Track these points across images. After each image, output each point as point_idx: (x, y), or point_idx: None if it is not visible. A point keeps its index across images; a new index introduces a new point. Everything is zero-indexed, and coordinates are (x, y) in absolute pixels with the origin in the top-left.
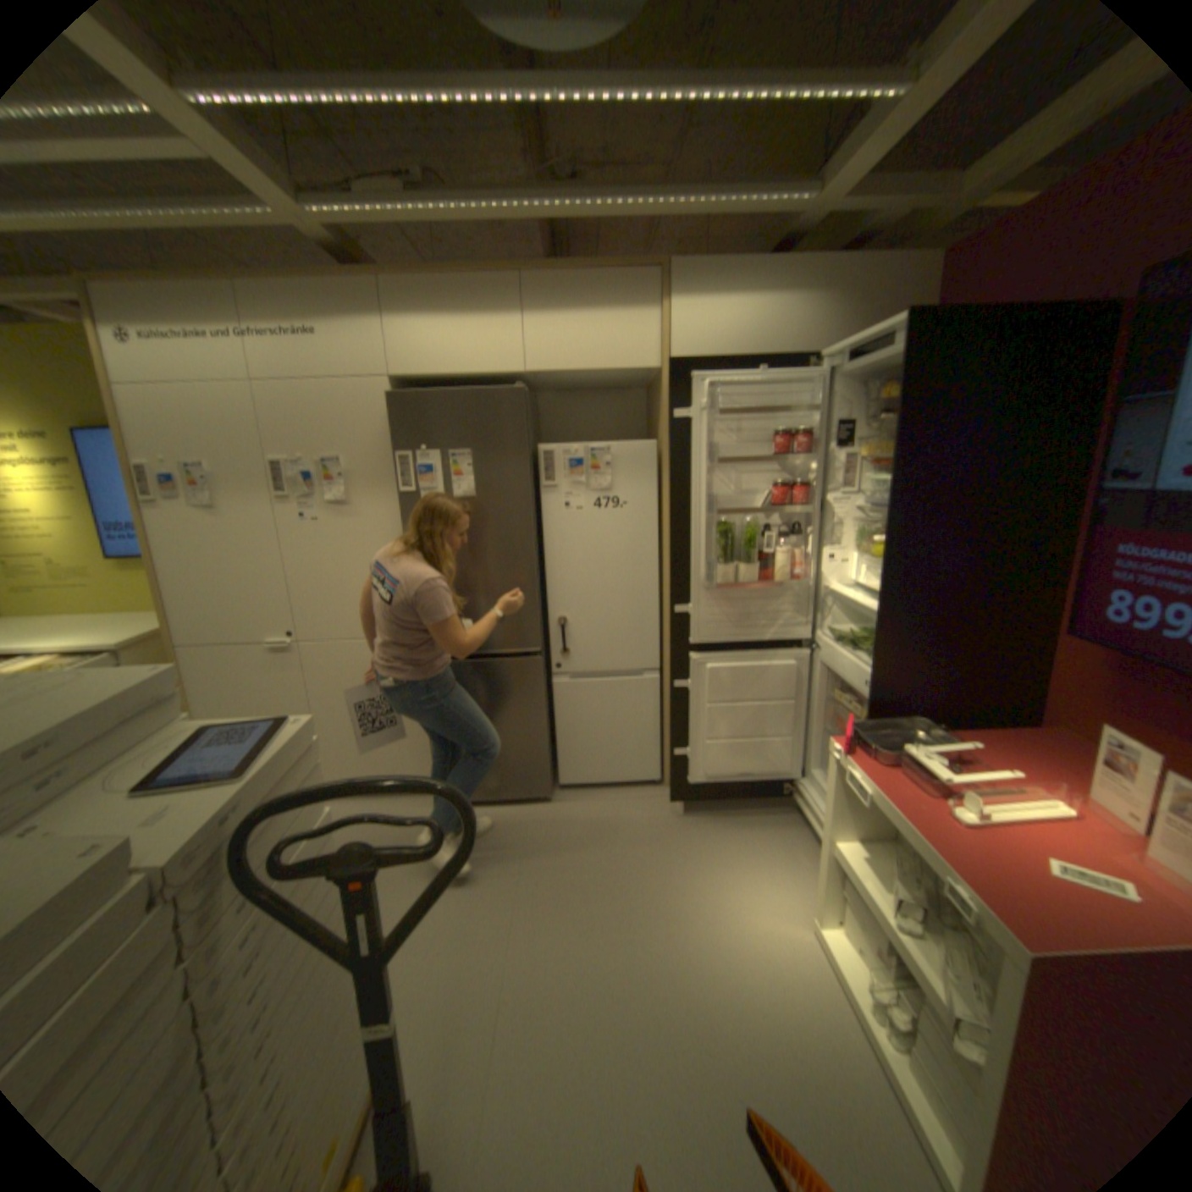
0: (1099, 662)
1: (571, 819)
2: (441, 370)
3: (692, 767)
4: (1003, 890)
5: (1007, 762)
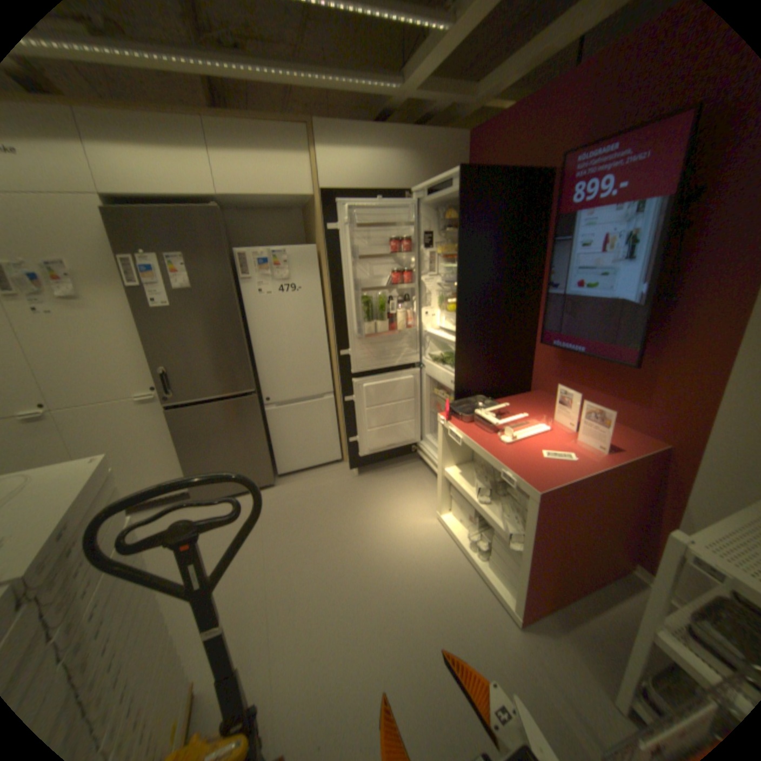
0: (553, 355)
1: (290, 493)
2: (146, 190)
3: (360, 446)
4: (525, 468)
5: (519, 410)
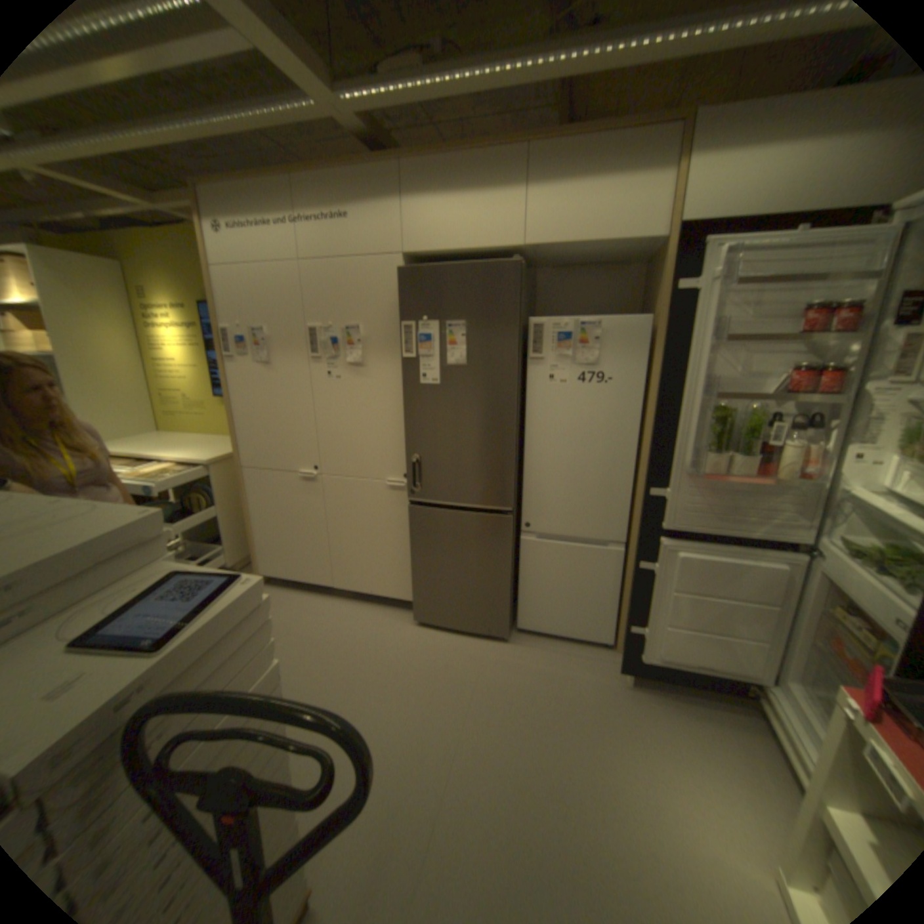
0: None
1: (523, 664)
2: (446, 245)
3: (648, 647)
4: None
5: None
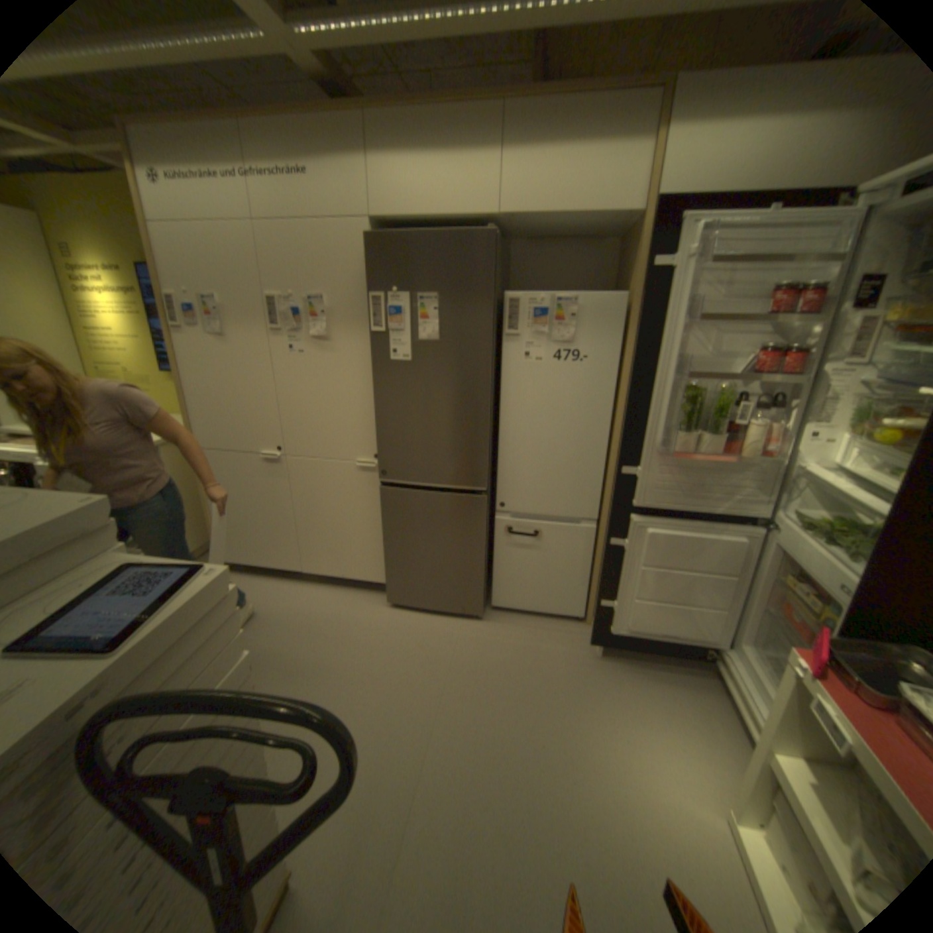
0: None
1: (497, 640)
2: (417, 211)
3: (617, 619)
4: None
5: None
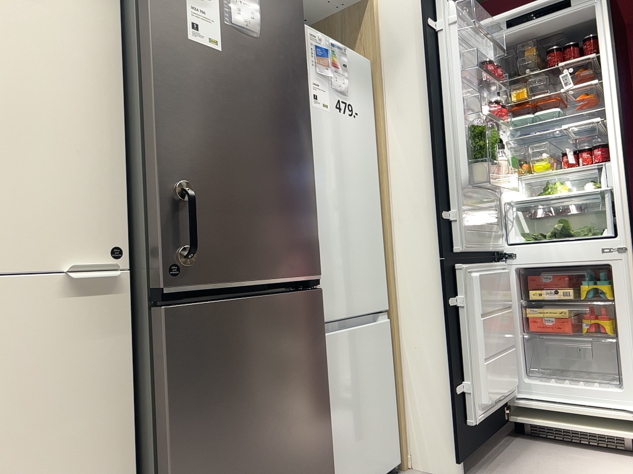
0: None
1: None
2: None
3: (475, 401)
4: None
5: None
